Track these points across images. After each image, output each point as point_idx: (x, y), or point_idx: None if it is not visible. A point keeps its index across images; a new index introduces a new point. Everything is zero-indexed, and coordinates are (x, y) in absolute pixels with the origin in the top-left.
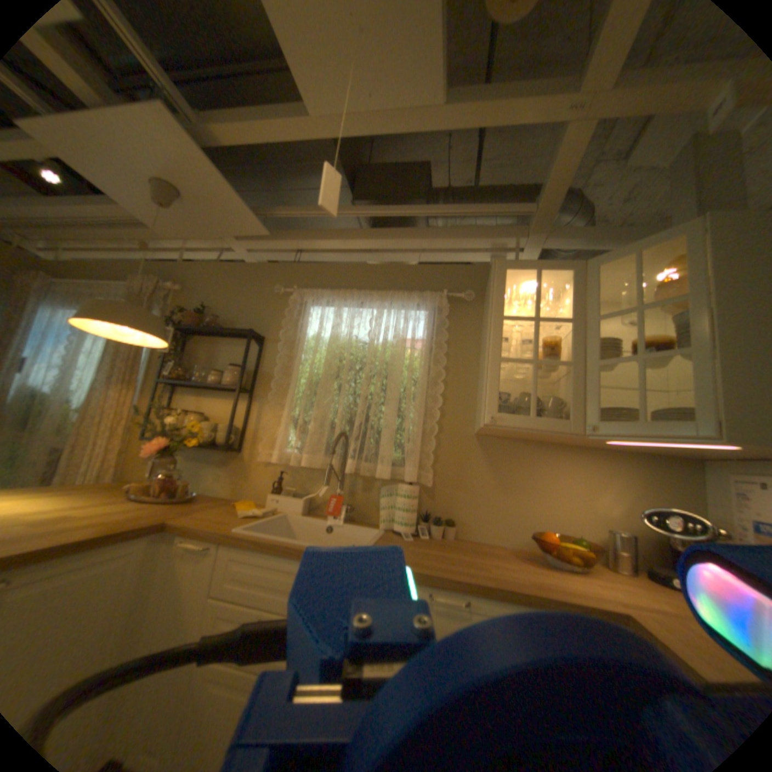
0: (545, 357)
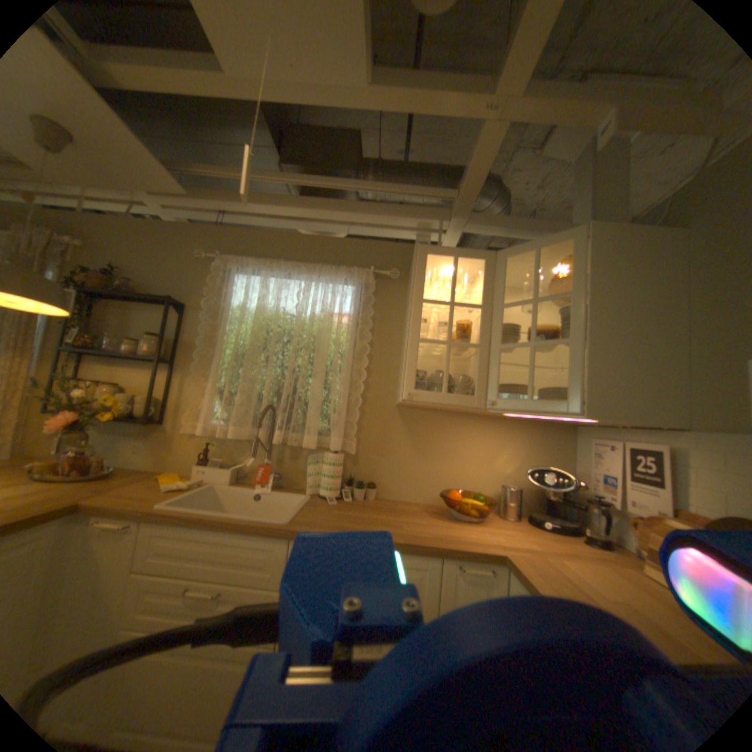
0: (459, 337)
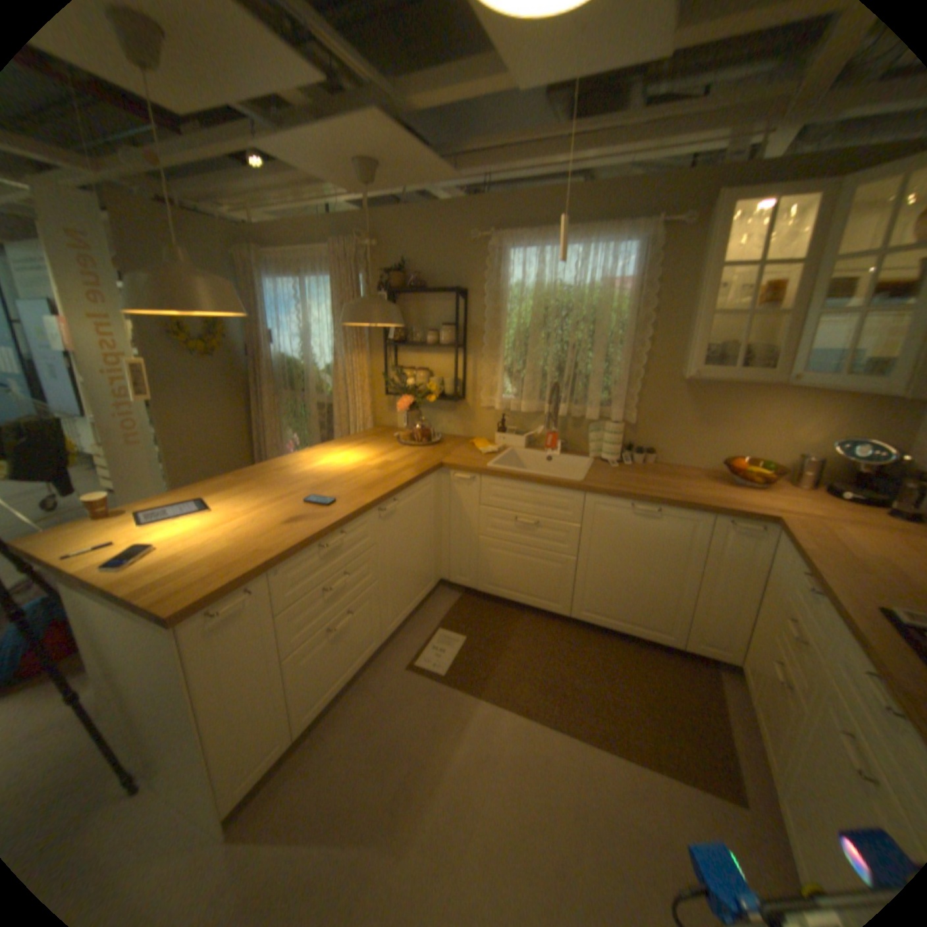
0: (769, 295)
